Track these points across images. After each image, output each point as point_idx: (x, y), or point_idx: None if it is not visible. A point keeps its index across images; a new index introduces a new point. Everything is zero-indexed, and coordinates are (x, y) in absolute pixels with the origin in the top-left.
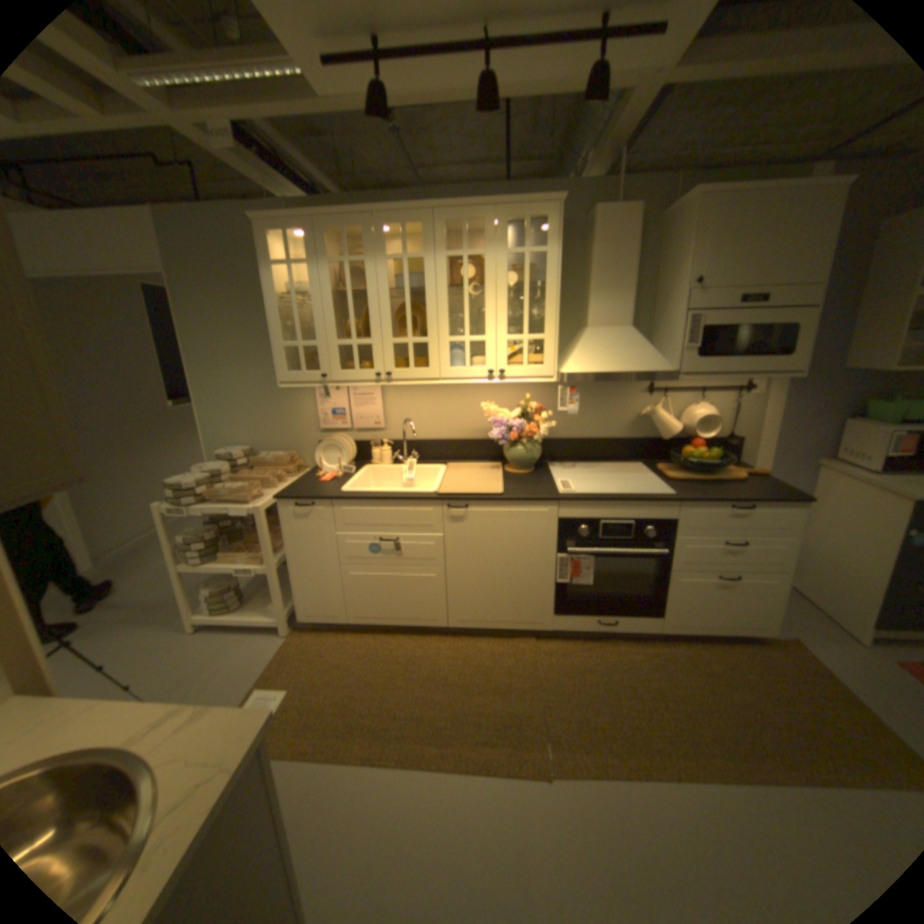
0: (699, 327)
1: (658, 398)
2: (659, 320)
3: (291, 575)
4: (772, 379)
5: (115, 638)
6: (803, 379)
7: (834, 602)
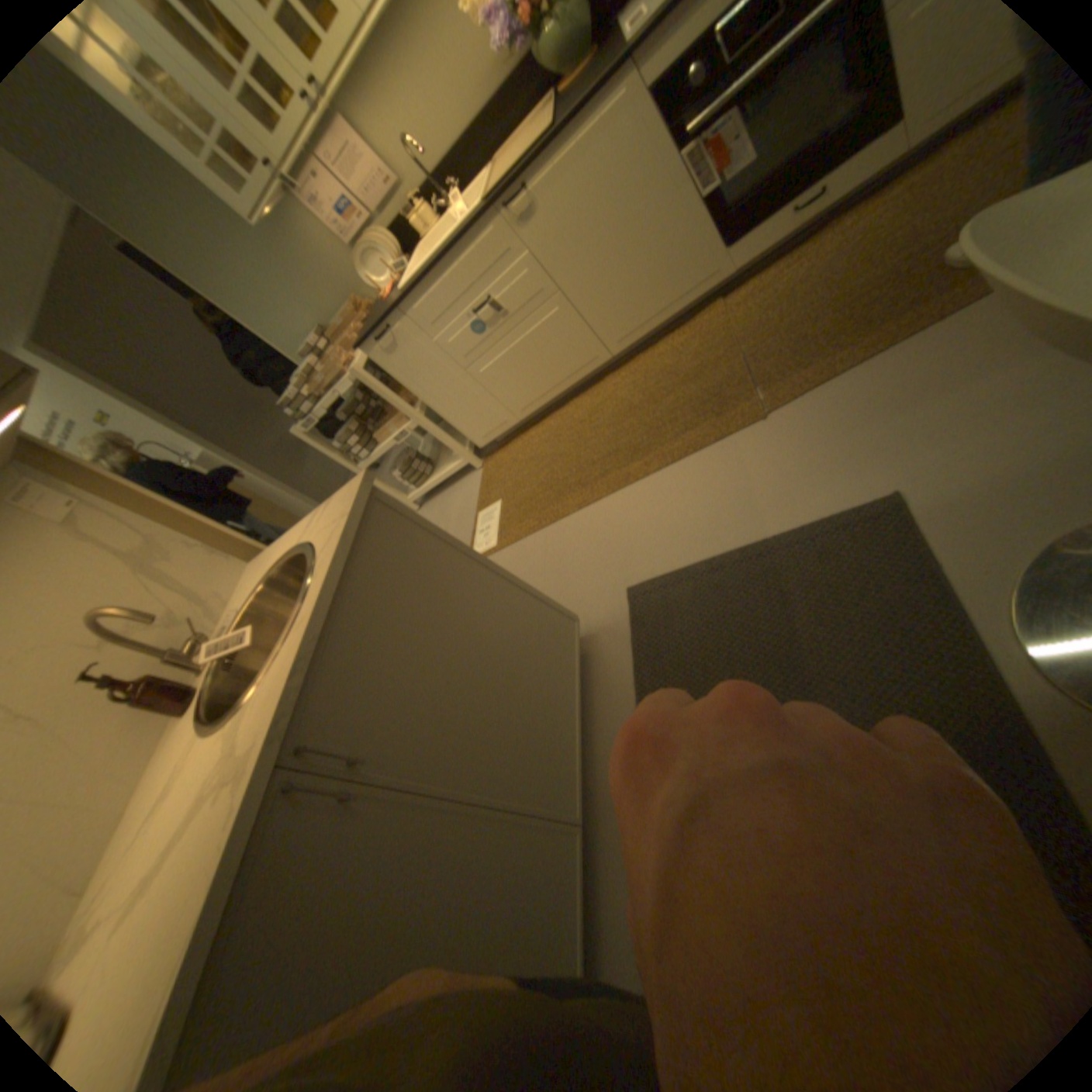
0: None
1: None
2: None
3: (438, 411)
4: None
5: None
6: None
7: None
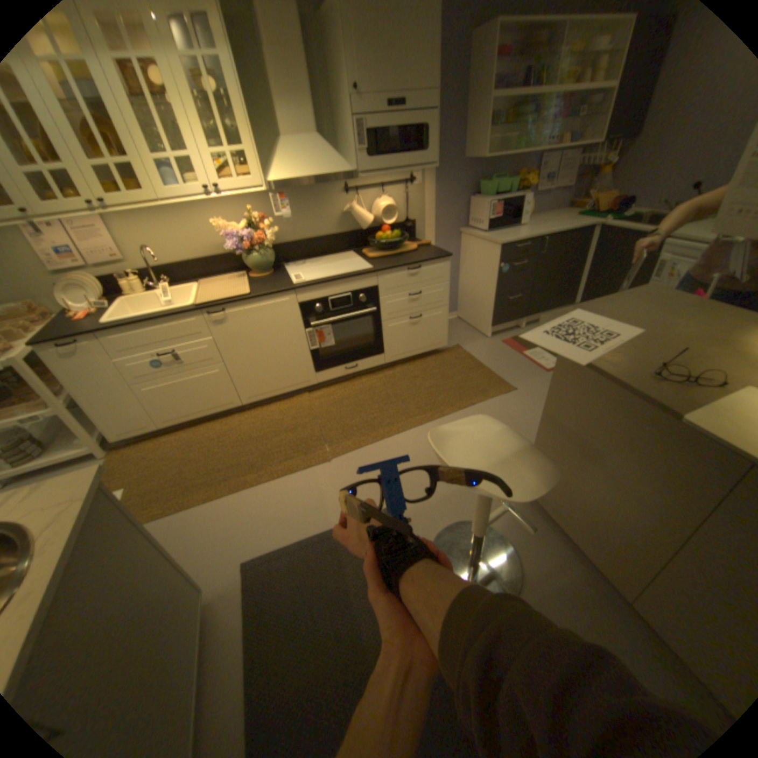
0: (363, 130)
1: (353, 196)
2: (338, 126)
3: (84, 408)
4: (424, 171)
5: None
6: (443, 169)
7: (475, 318)
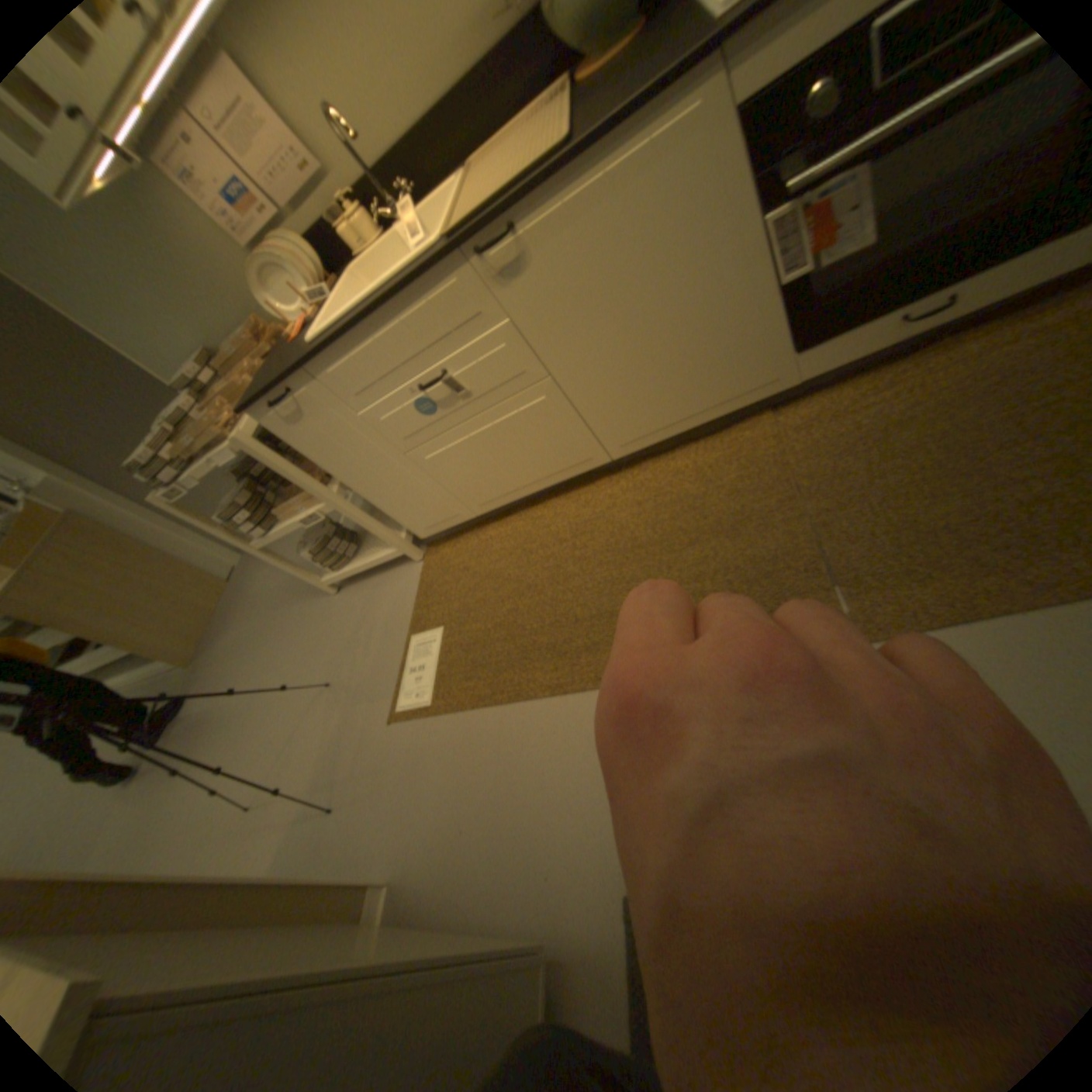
0: None
1: None
2: None
3: (365, 494)
4: None
5: (284, 620)
6: None
7: None
